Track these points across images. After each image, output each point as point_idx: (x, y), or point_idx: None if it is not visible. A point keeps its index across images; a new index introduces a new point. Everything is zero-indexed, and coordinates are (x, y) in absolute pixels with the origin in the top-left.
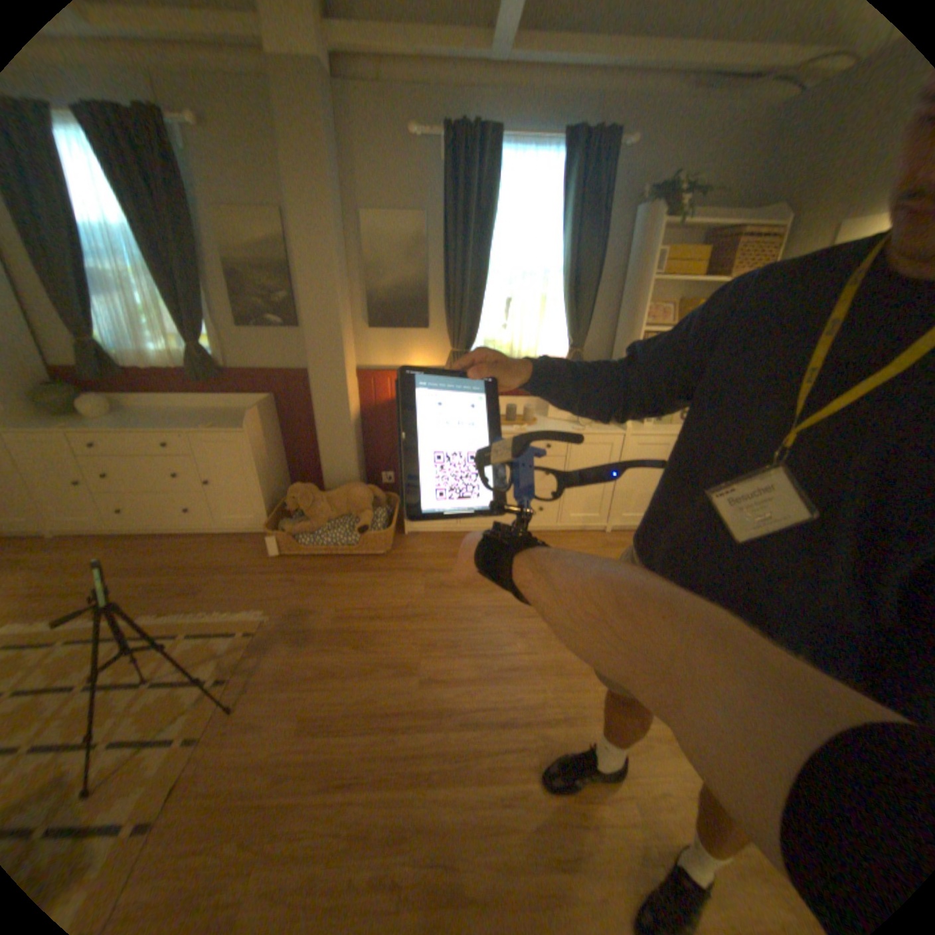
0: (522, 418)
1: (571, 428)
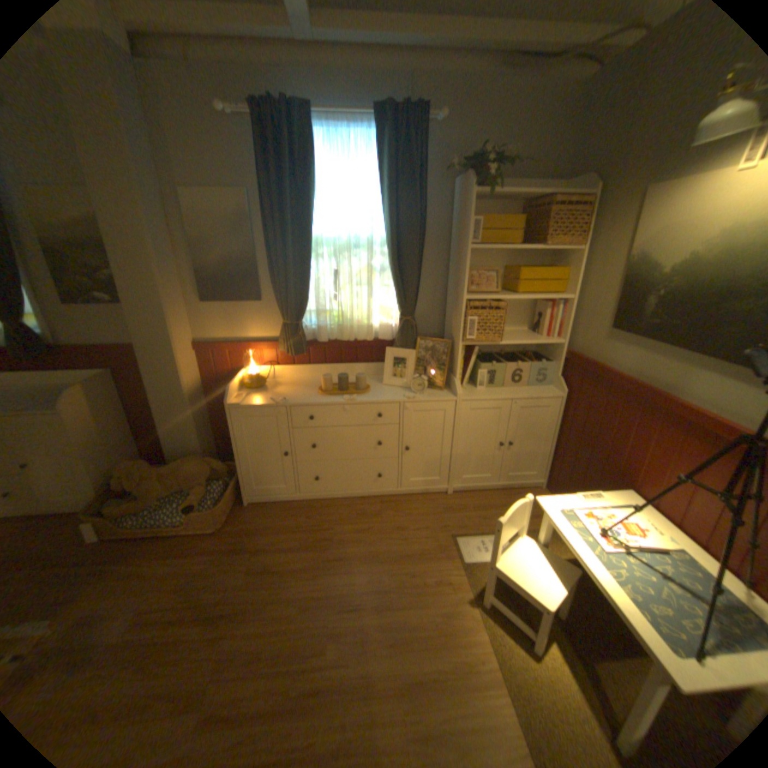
0: (356, 387)
1: (403, 396)
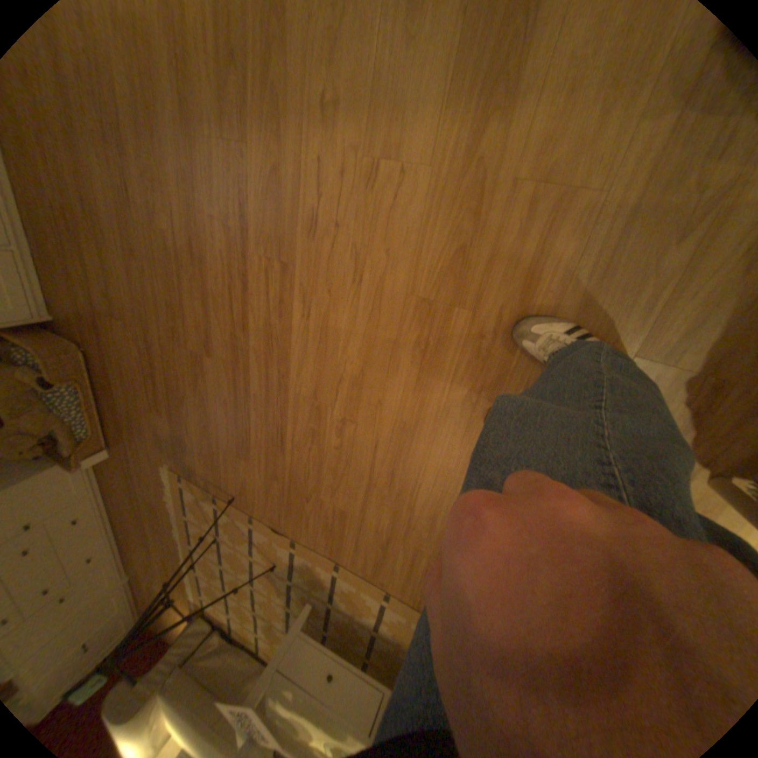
0: None
1: None
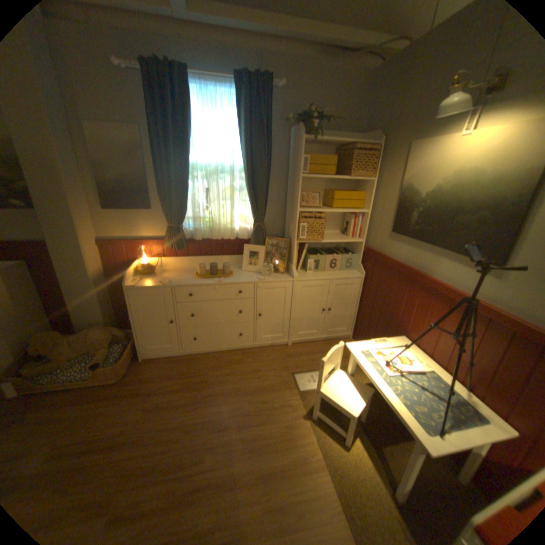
0: (223, 272)
1: (256, 278)
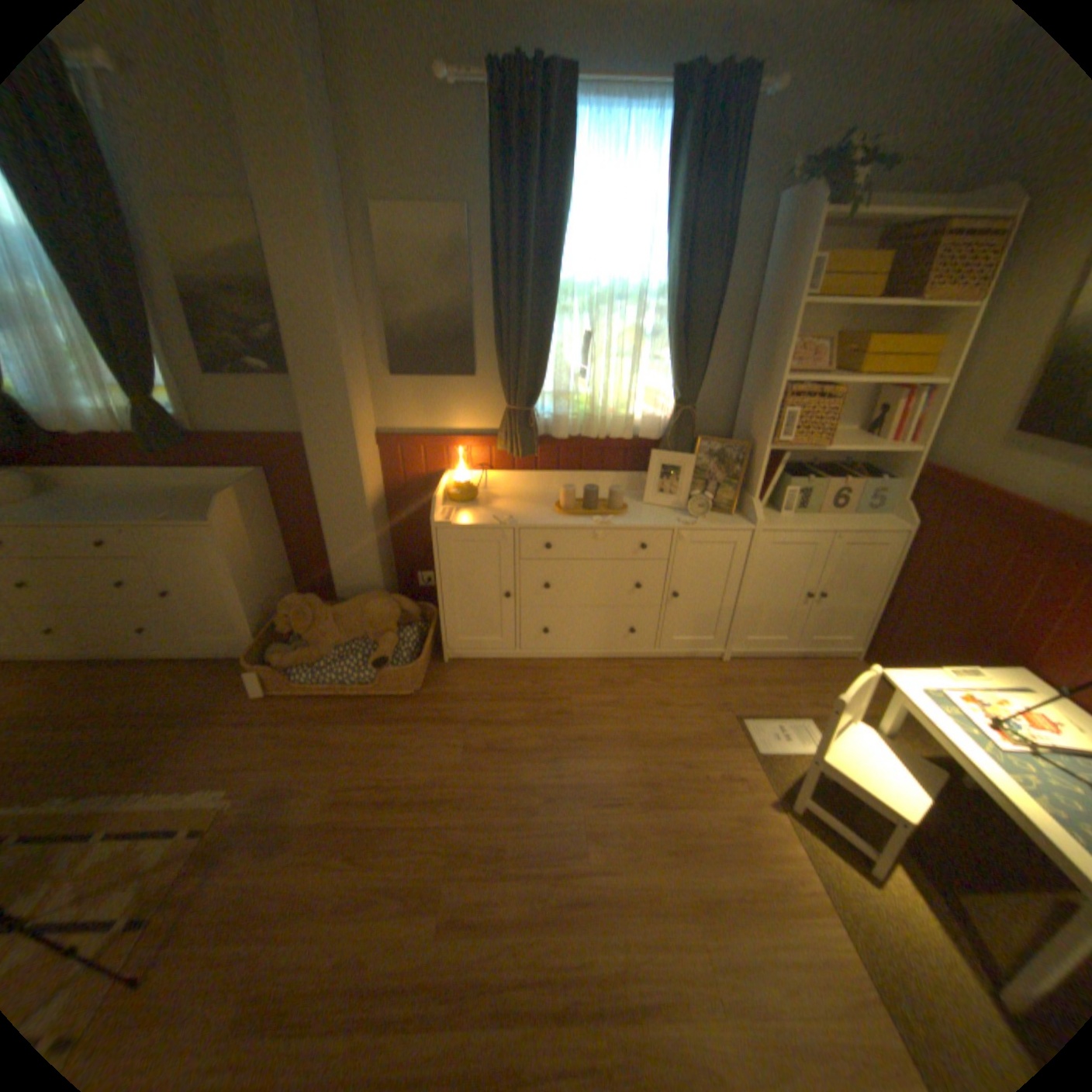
0: (608, 505)
1: (677, 521)
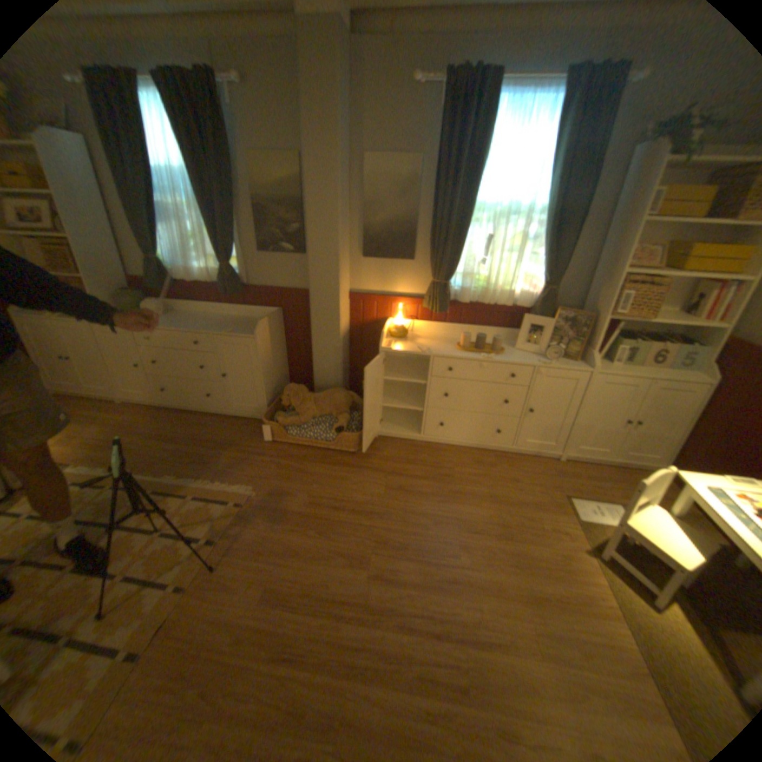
0: (491, 347)
1: (538, 361)
